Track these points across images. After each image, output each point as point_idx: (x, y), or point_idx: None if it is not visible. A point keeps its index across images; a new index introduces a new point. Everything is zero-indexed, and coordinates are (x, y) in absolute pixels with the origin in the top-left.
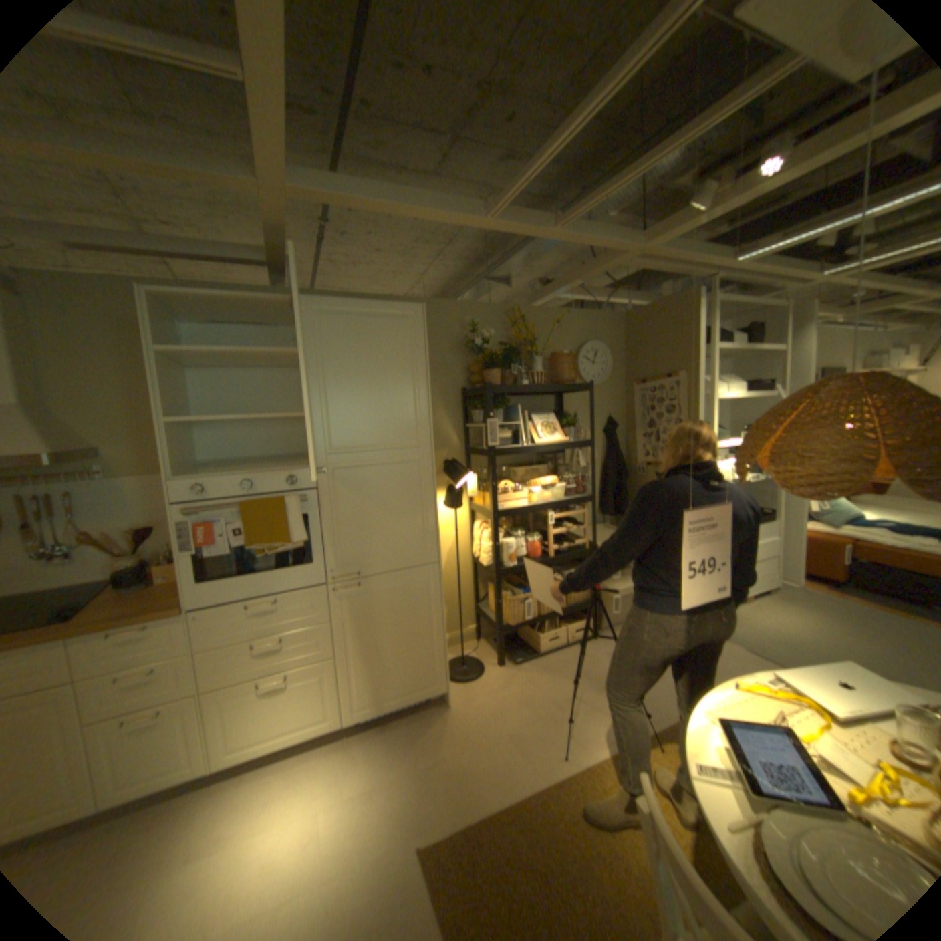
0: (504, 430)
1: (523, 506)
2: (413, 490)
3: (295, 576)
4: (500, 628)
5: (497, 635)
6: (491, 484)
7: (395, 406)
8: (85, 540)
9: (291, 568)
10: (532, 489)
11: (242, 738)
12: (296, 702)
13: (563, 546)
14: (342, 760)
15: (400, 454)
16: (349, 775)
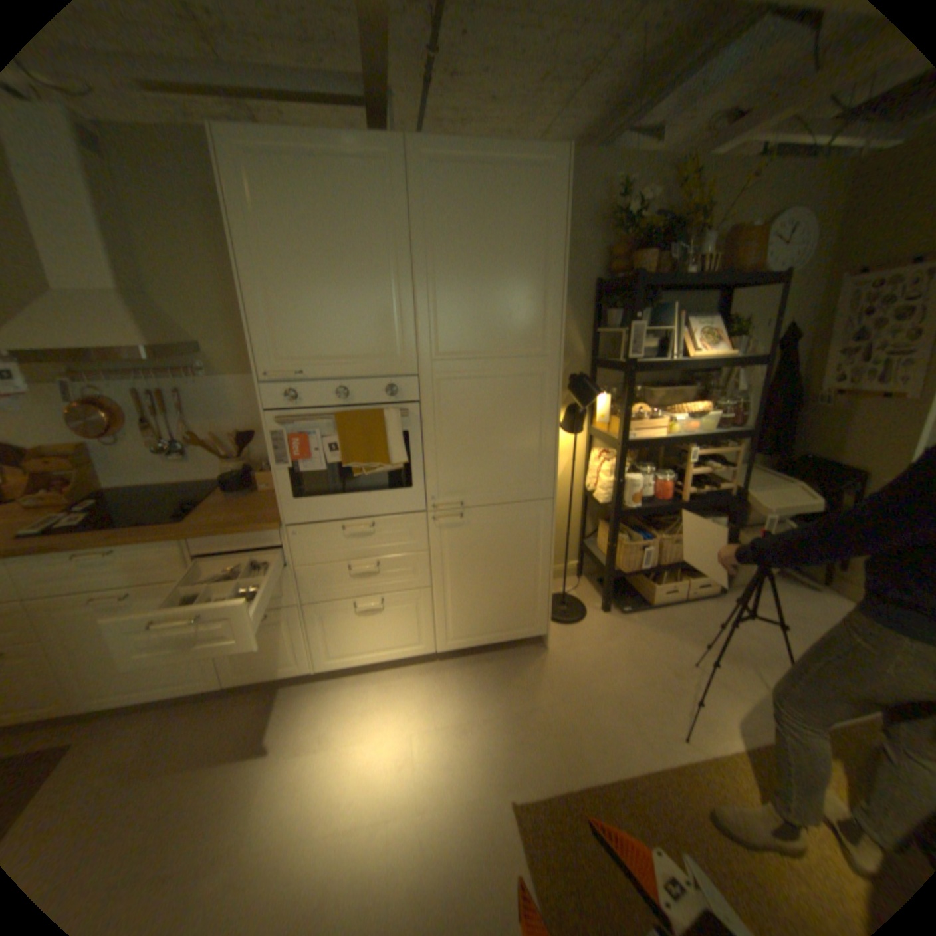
0: (649, 336)
1: (661, 436)
2: (531, 409)
3: (394, 498)
4: (611, 573)
5: (606, 580)
6: (625, 406)
7: (520, 297)
8: (196, 437)
9: (389, 489)
10: (676, 416)
11: (342, 647)
12: (393, 622)
13: (700, 488)
14: (436, 682)
15: (520, 362)
16: (443, 700)
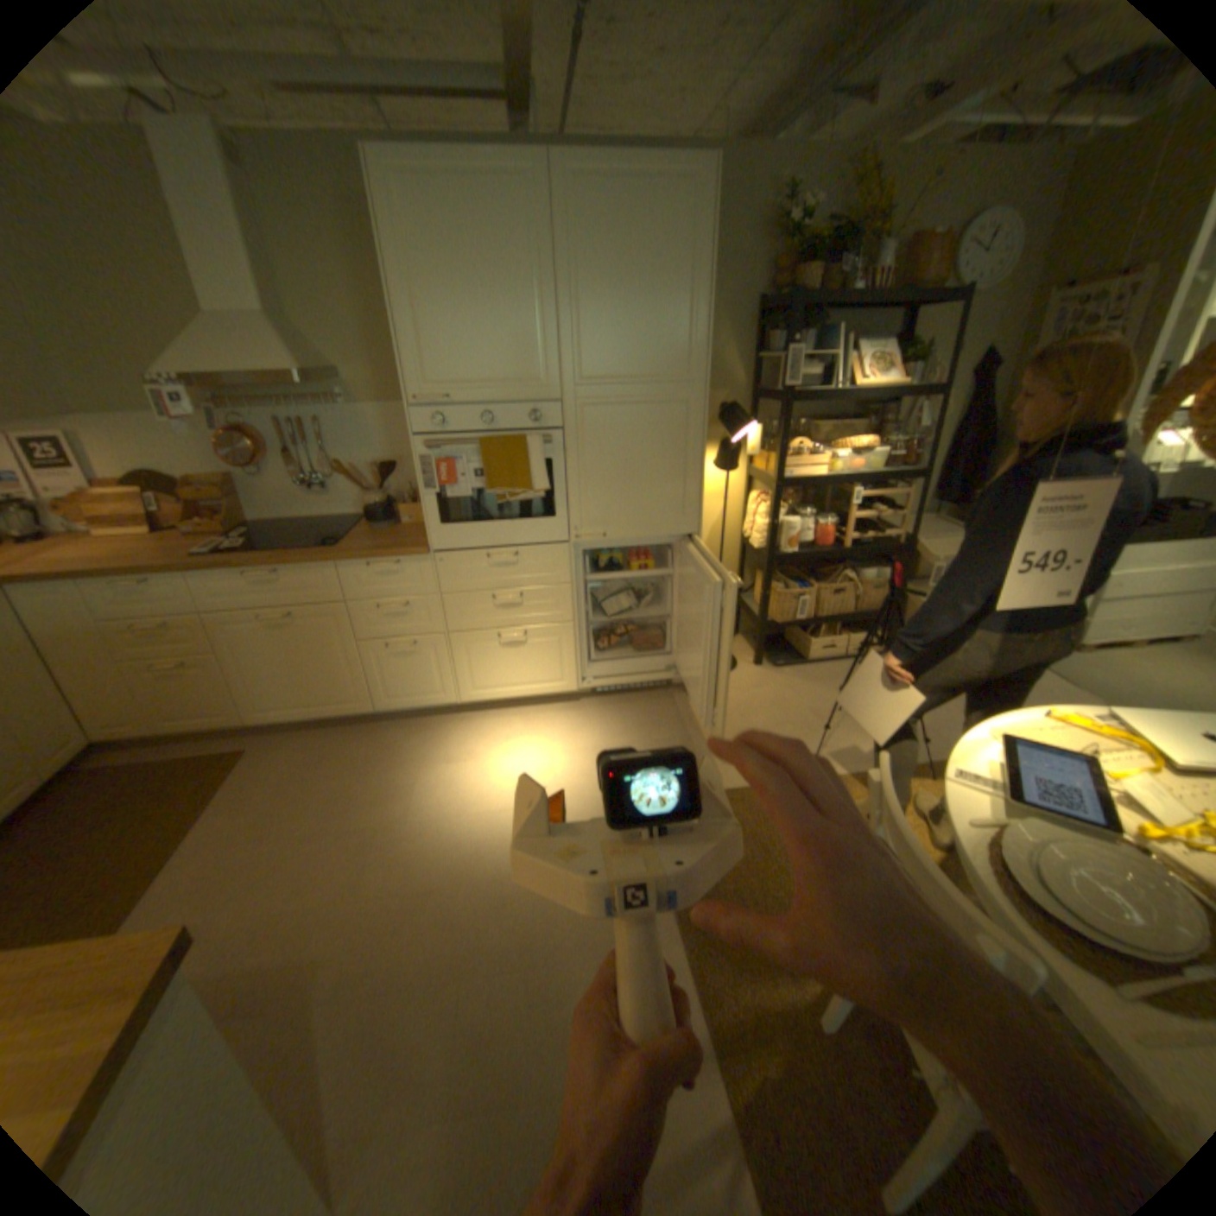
0: (812, 363)
1: (820, 475)
2: (675, 440)
3: (537, 529)
4: (763, 623)
5: (758, 631)
6: (780, 441)
7: (664, 320)
8: (336, 470)
9: (532, 519)
10: (838, 453)
11: (487, 679)
12: (535, 657)
13: (867, 537)
14: (577, 717)
15: (663, 389)
16: (583, 730)
